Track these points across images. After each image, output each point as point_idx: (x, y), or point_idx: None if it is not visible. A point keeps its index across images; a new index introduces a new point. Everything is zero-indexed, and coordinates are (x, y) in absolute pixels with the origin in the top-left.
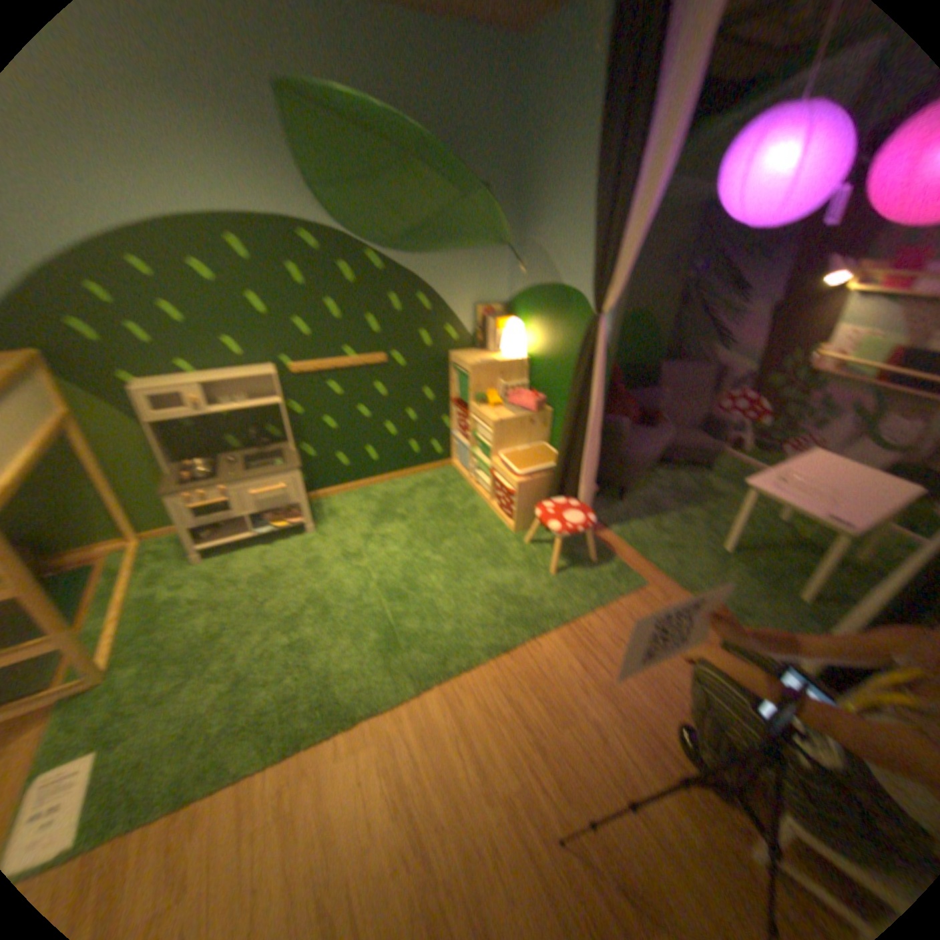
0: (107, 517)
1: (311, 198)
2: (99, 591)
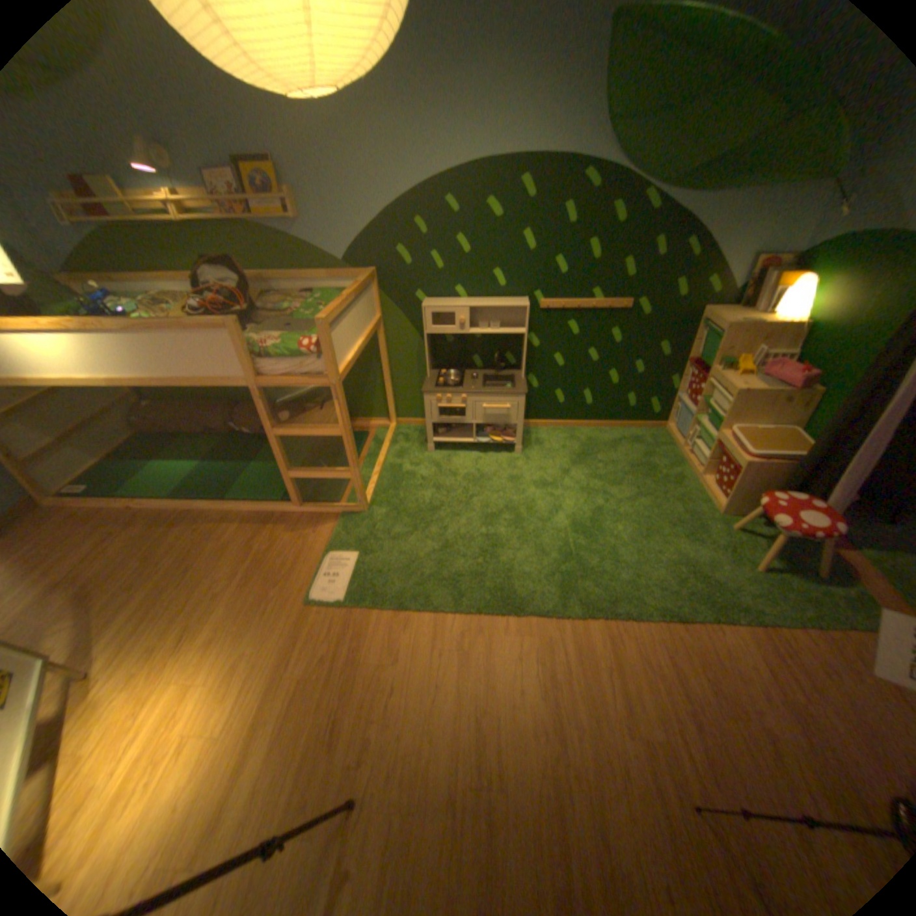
0: (384, 401)
1: (610, 135)
2: (371, 452)
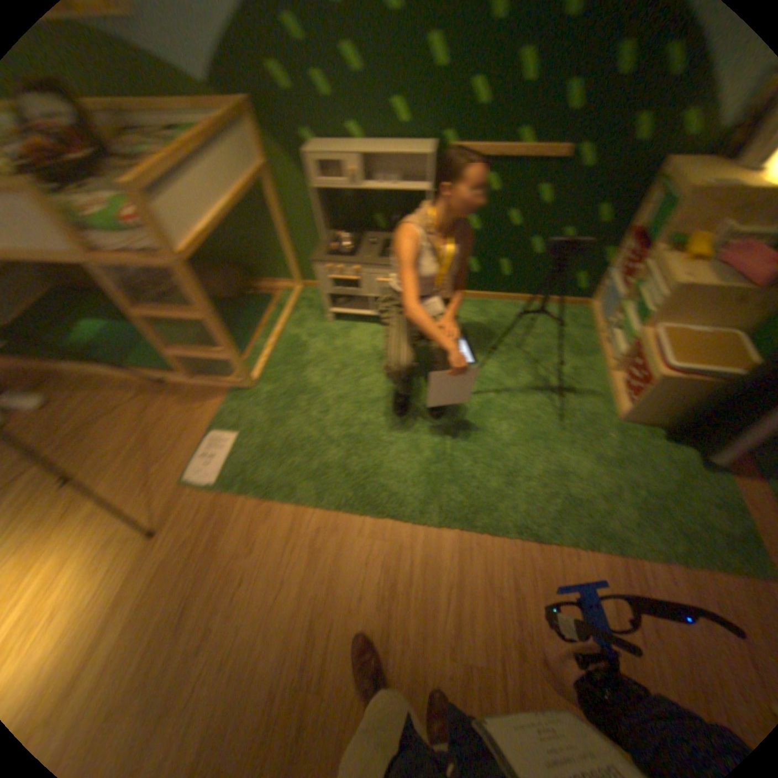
0: (291, 261)
1: None
2: (275, 317)
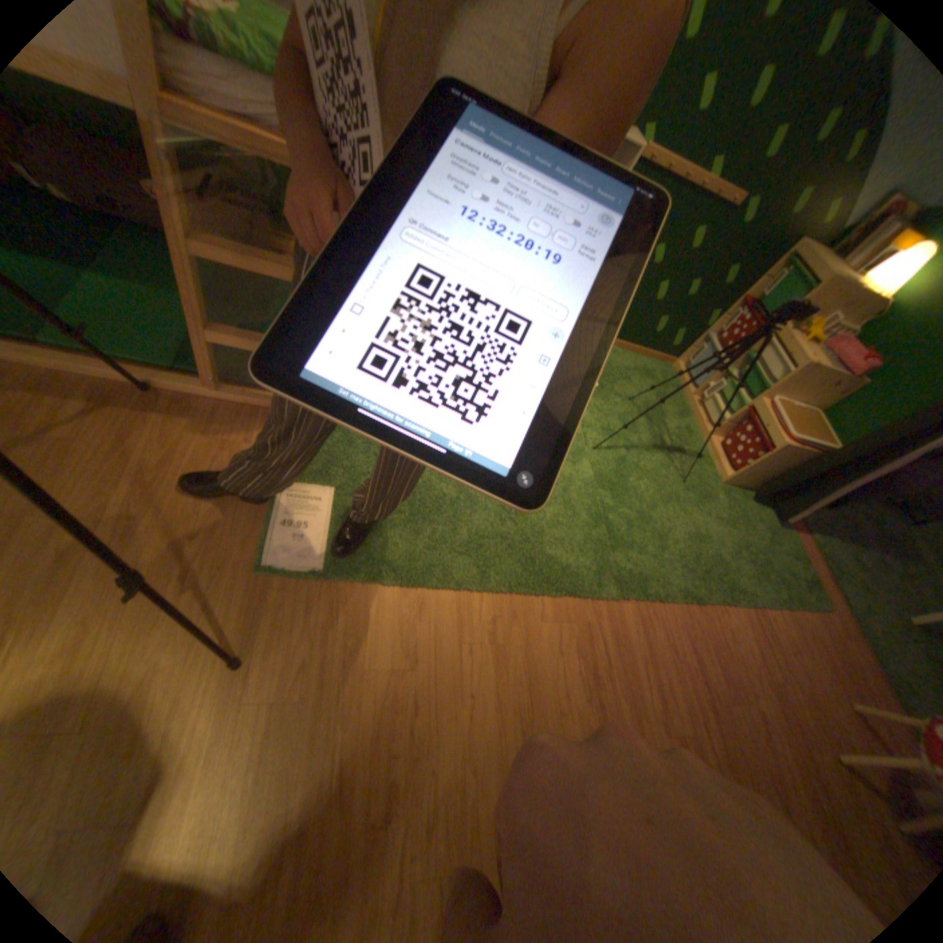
0: None
1: None
2: None
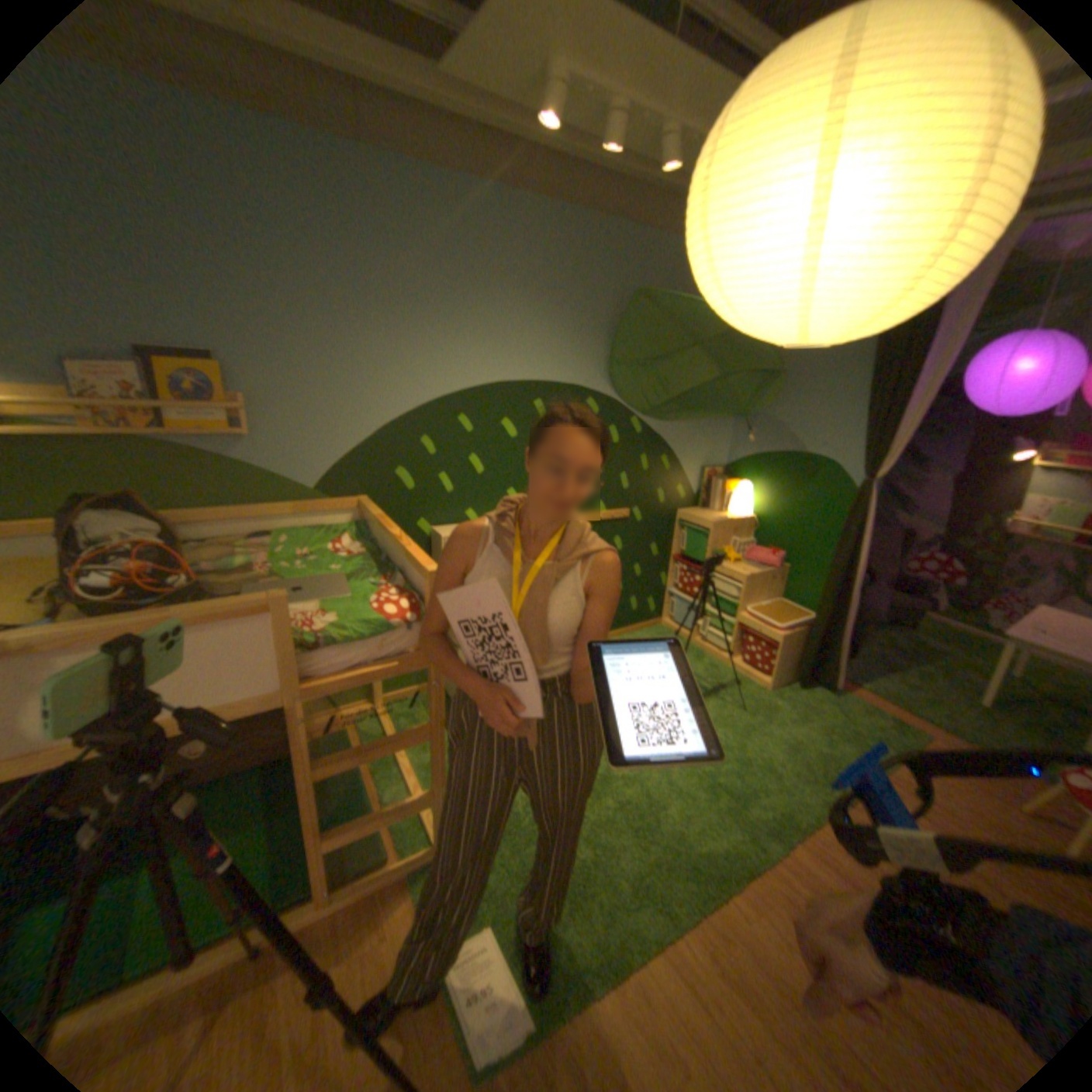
0: None
1: (603, 376)
2: None
